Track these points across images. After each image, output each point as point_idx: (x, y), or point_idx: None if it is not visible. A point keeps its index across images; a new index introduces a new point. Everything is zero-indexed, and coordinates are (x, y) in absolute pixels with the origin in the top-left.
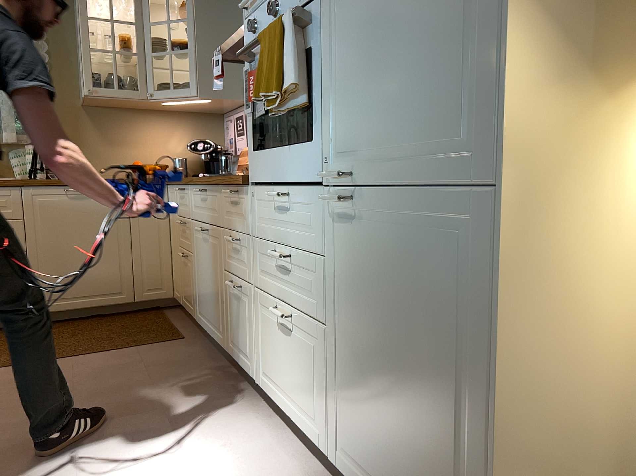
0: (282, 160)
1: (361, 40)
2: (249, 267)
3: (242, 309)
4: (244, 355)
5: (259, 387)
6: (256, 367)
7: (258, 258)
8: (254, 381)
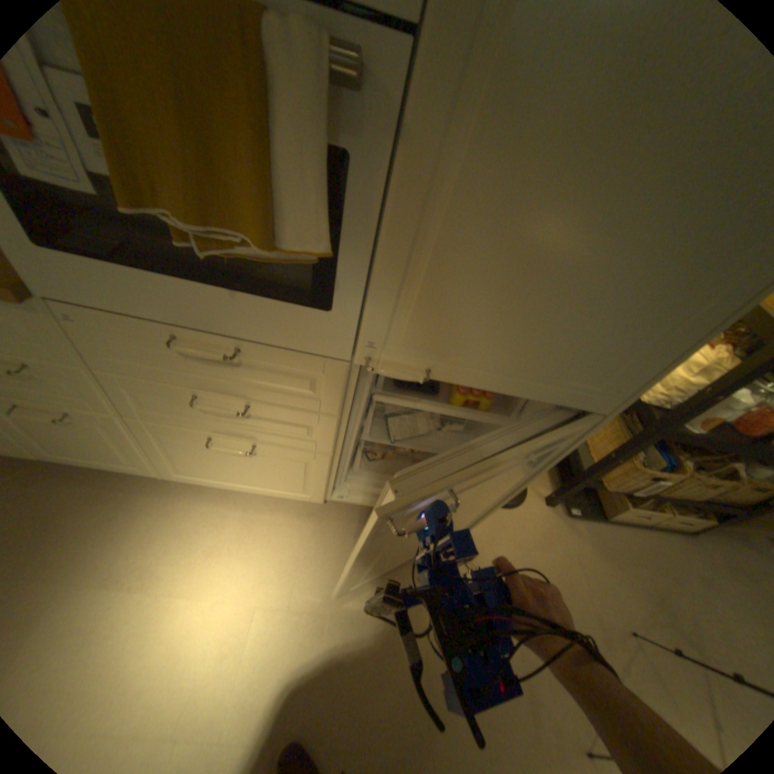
0: (198, 303)
1: (501, 230)
2: (86, 397)
3: (79, 432)
4: (107, 463)
5: (163, 480)
6: (149, 469)
7: (121, 393)
8: (145, 476)
